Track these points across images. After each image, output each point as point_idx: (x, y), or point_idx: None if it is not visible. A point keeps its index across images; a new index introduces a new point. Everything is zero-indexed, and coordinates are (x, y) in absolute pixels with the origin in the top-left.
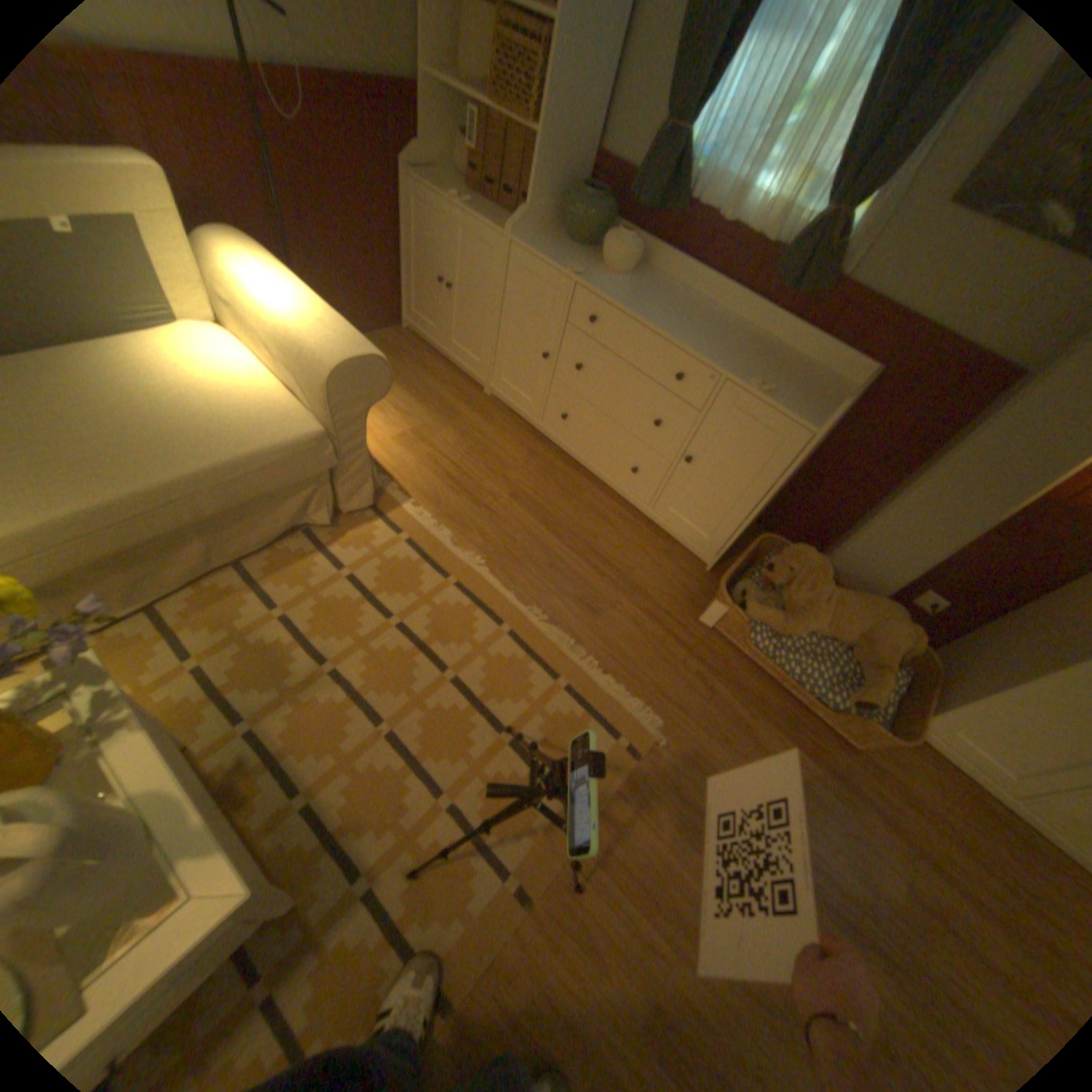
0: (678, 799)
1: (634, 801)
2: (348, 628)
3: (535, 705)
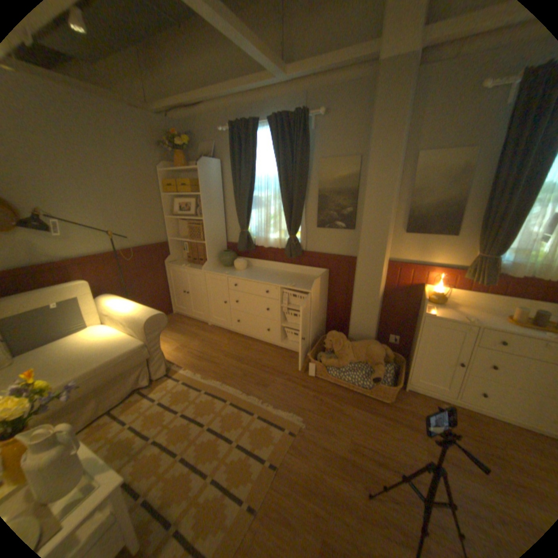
0: (315, 448)
1: (295, 454)
2: (157, 423)
3: (244, 428)
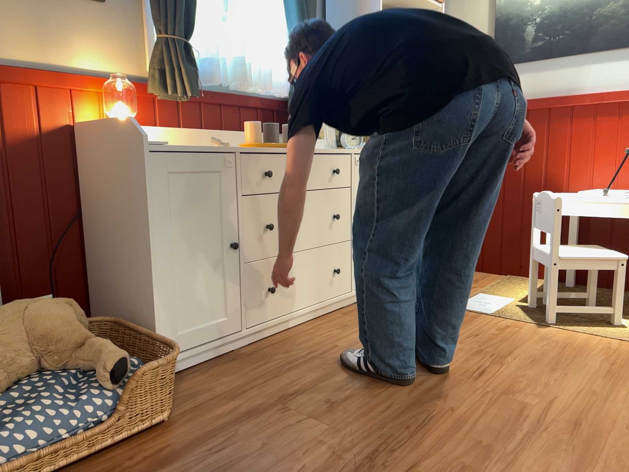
0: None
1: None
2: None
3: None
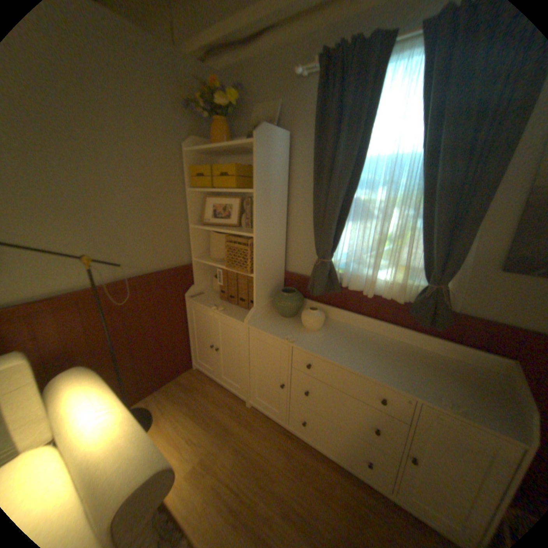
0: None
1: None
2: None
3: None
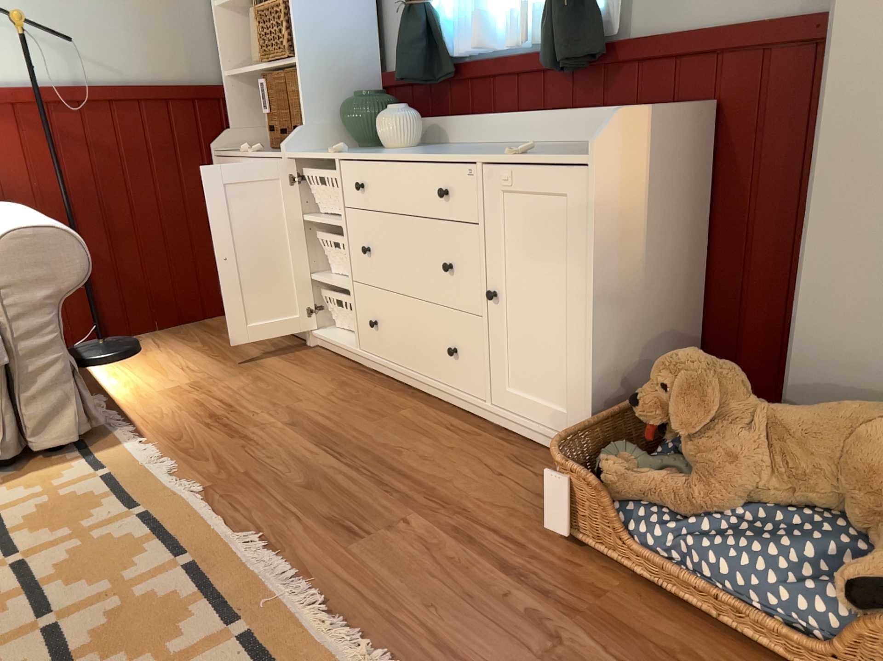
0: None
1: None
2: None
3: None
